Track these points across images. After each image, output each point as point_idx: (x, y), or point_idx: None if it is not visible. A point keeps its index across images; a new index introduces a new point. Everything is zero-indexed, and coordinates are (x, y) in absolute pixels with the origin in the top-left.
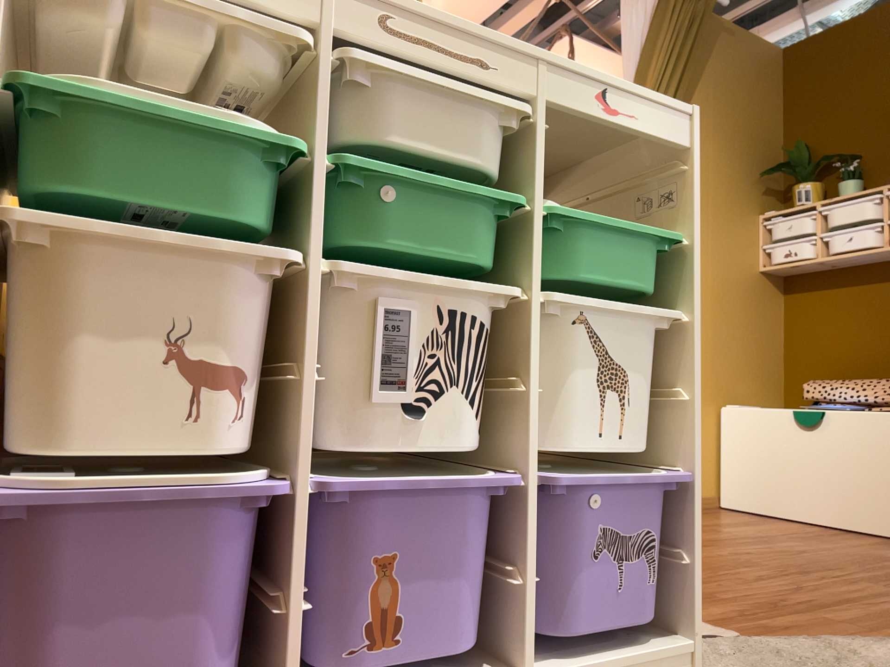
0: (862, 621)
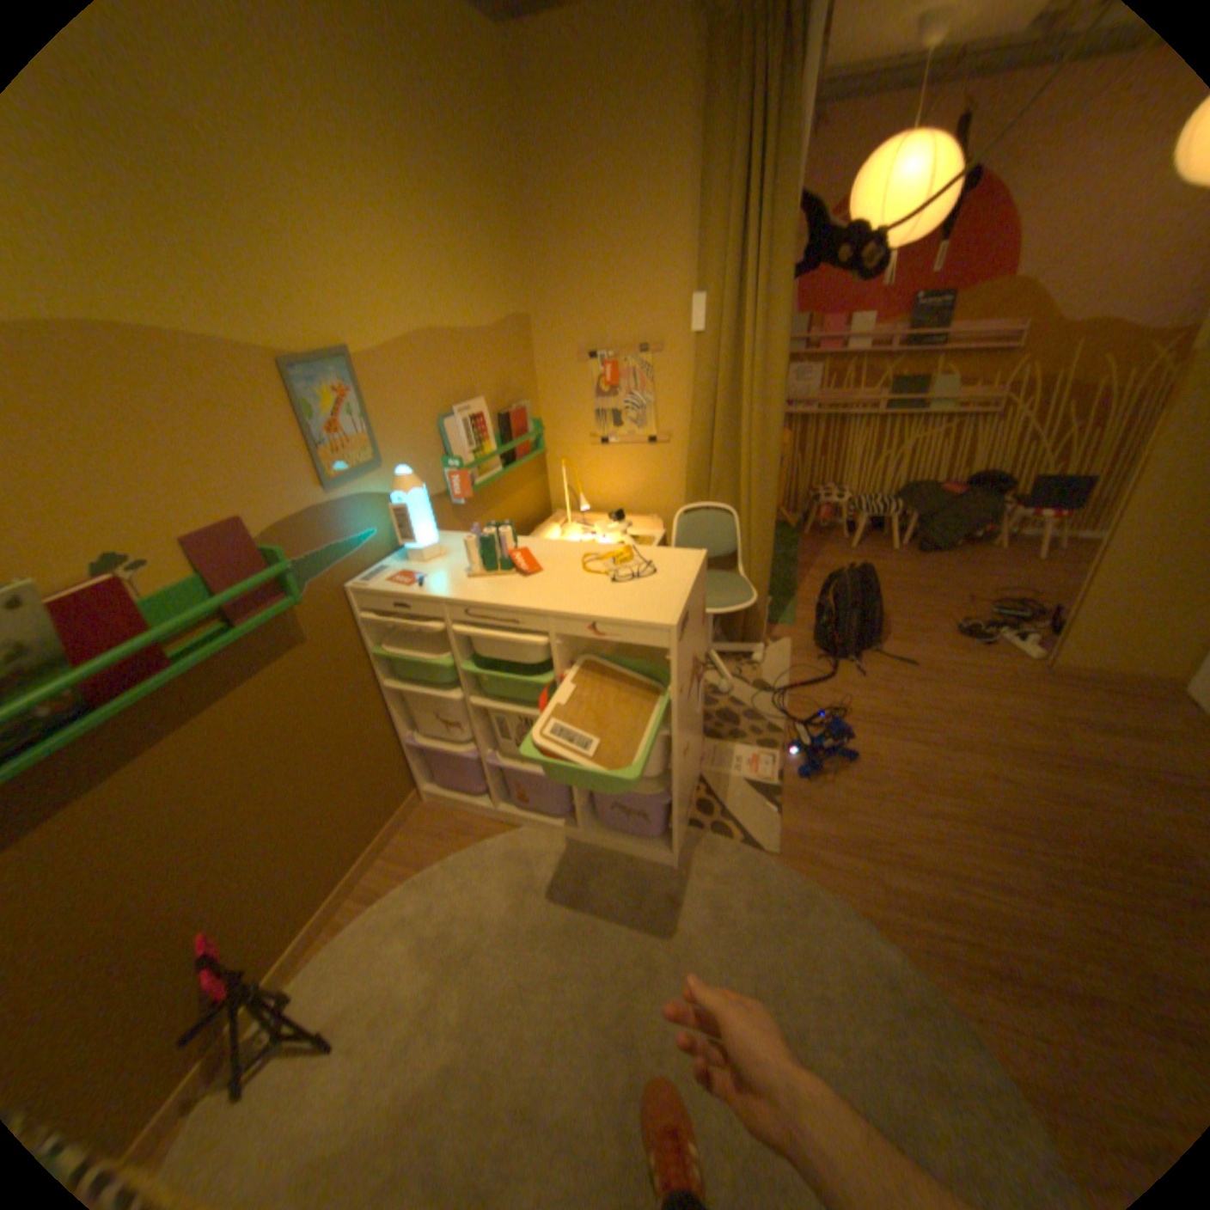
0: (900, 906)
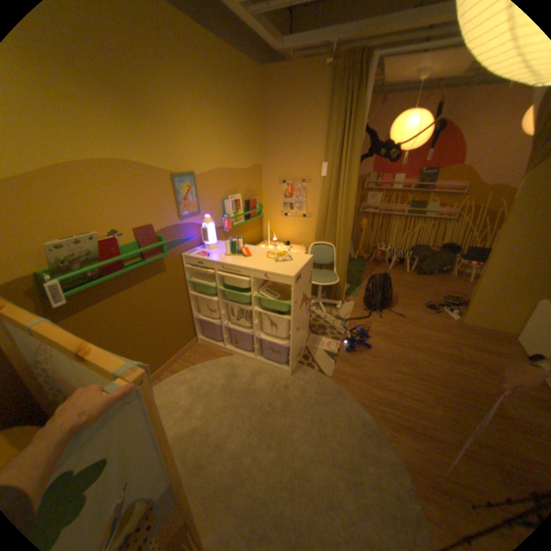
0: (375, 401)
